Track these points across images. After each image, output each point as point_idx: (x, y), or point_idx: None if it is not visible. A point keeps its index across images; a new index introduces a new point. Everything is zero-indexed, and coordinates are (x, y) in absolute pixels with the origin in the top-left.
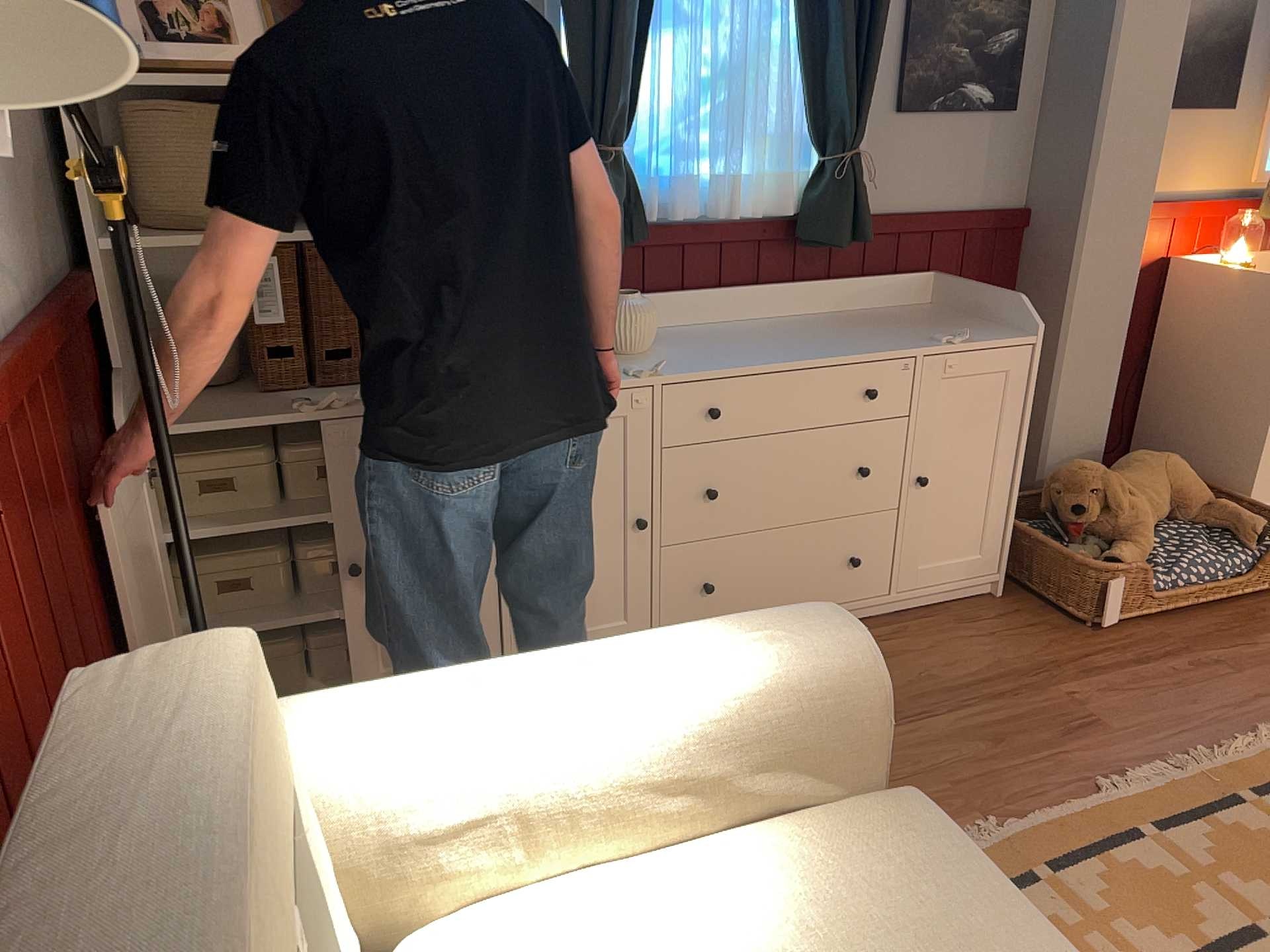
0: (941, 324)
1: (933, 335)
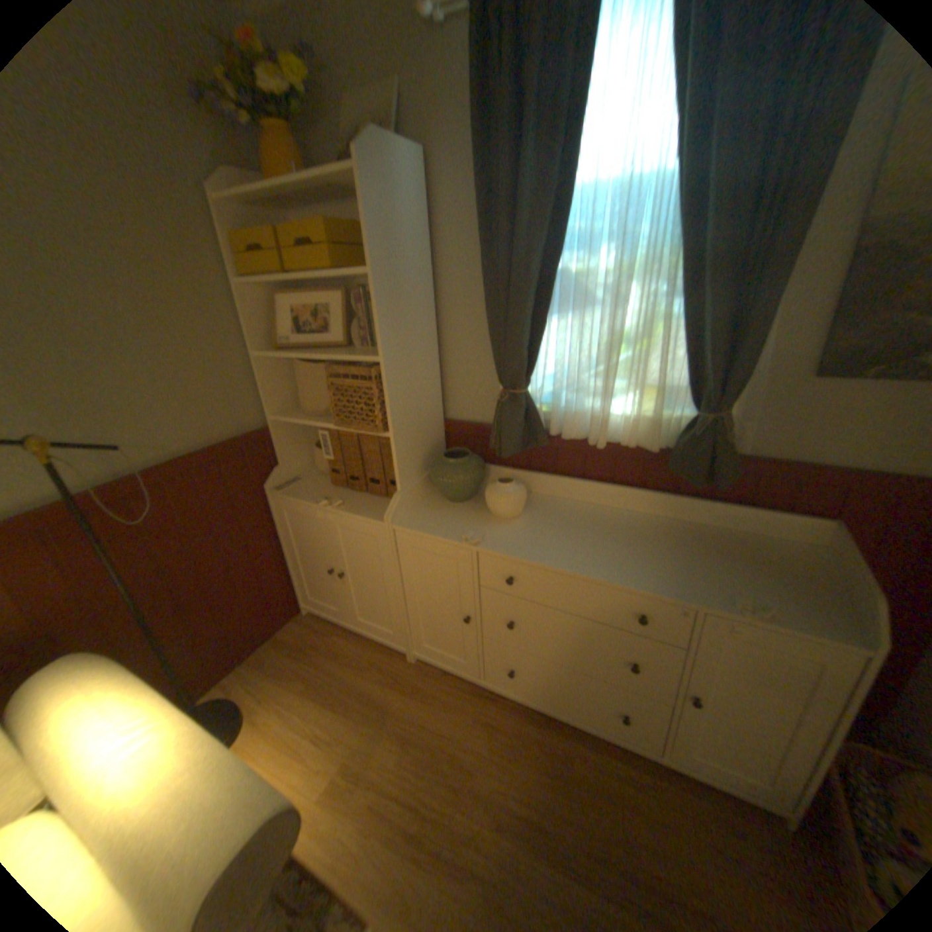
0: (786, 583)
1: (747, 594)
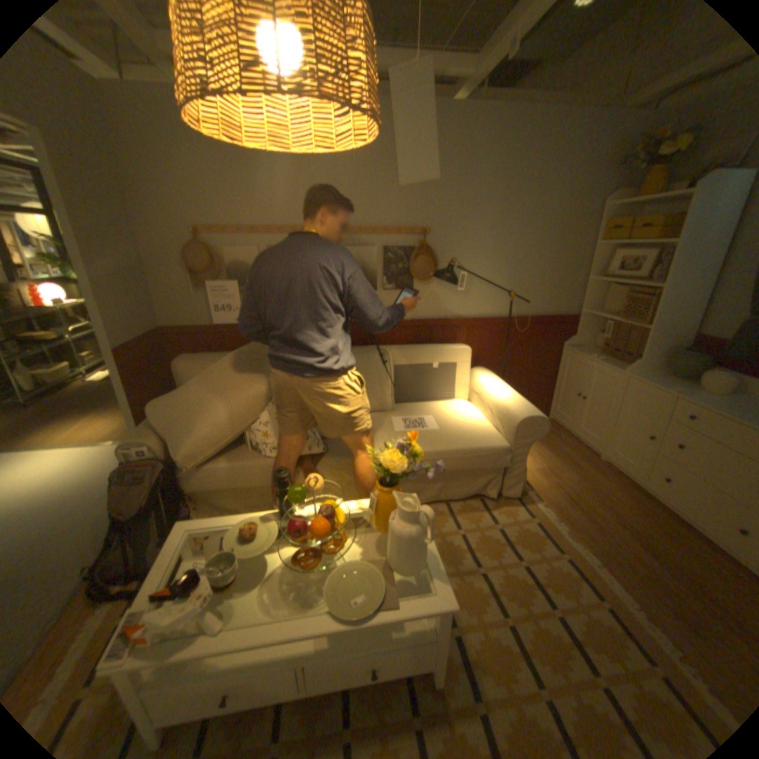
0: None
1: None
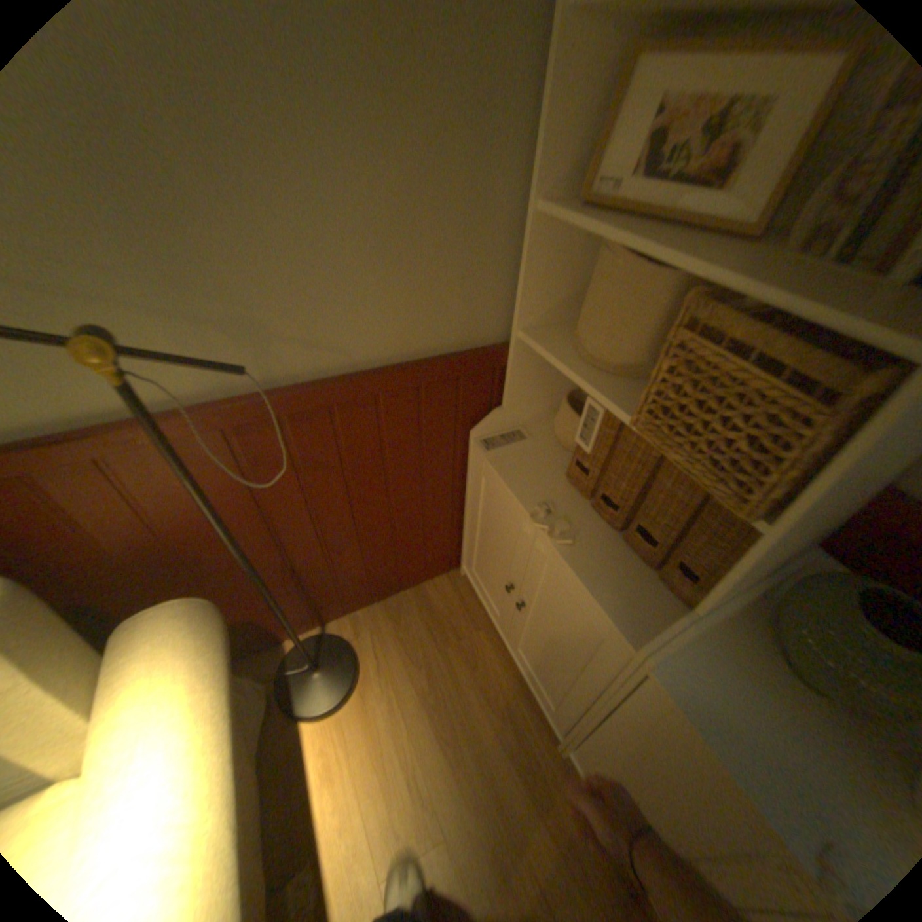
0: None
1: None
